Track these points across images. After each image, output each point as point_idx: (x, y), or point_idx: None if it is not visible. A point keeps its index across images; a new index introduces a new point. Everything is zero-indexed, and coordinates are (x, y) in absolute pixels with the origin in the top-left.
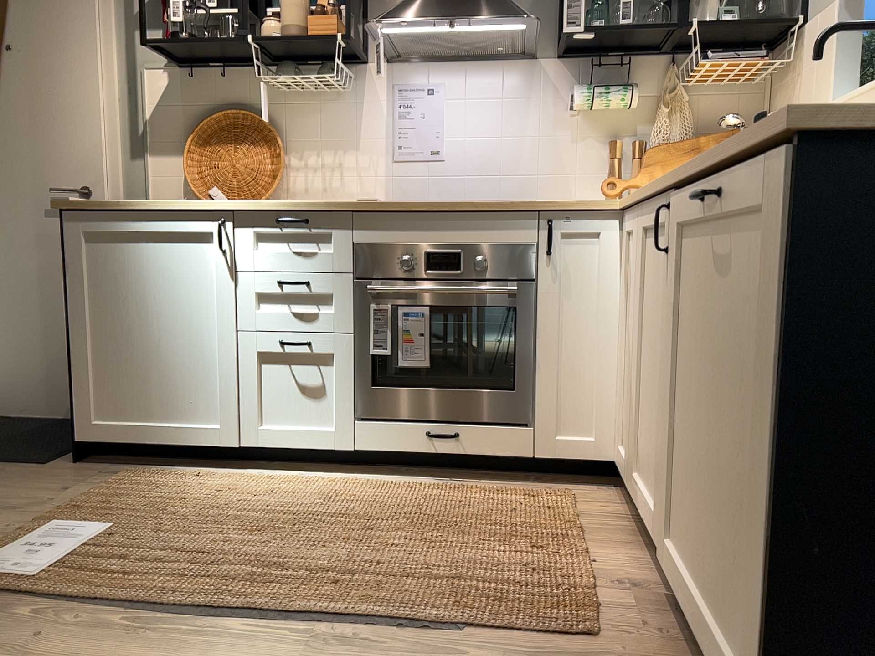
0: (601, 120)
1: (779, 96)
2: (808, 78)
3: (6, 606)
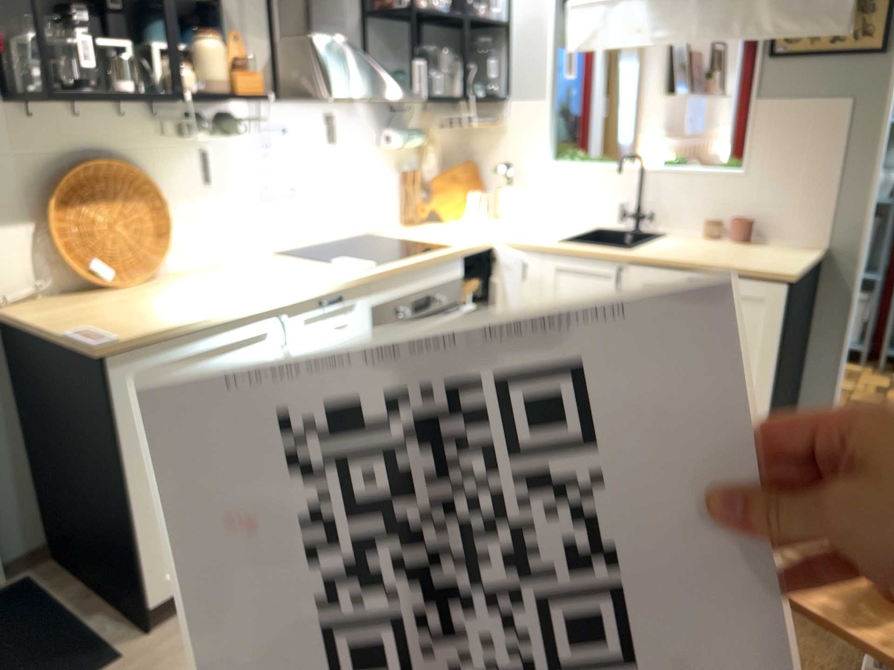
0: (393, 152)
1: (485, 137)
2: (520, 138)
3: None
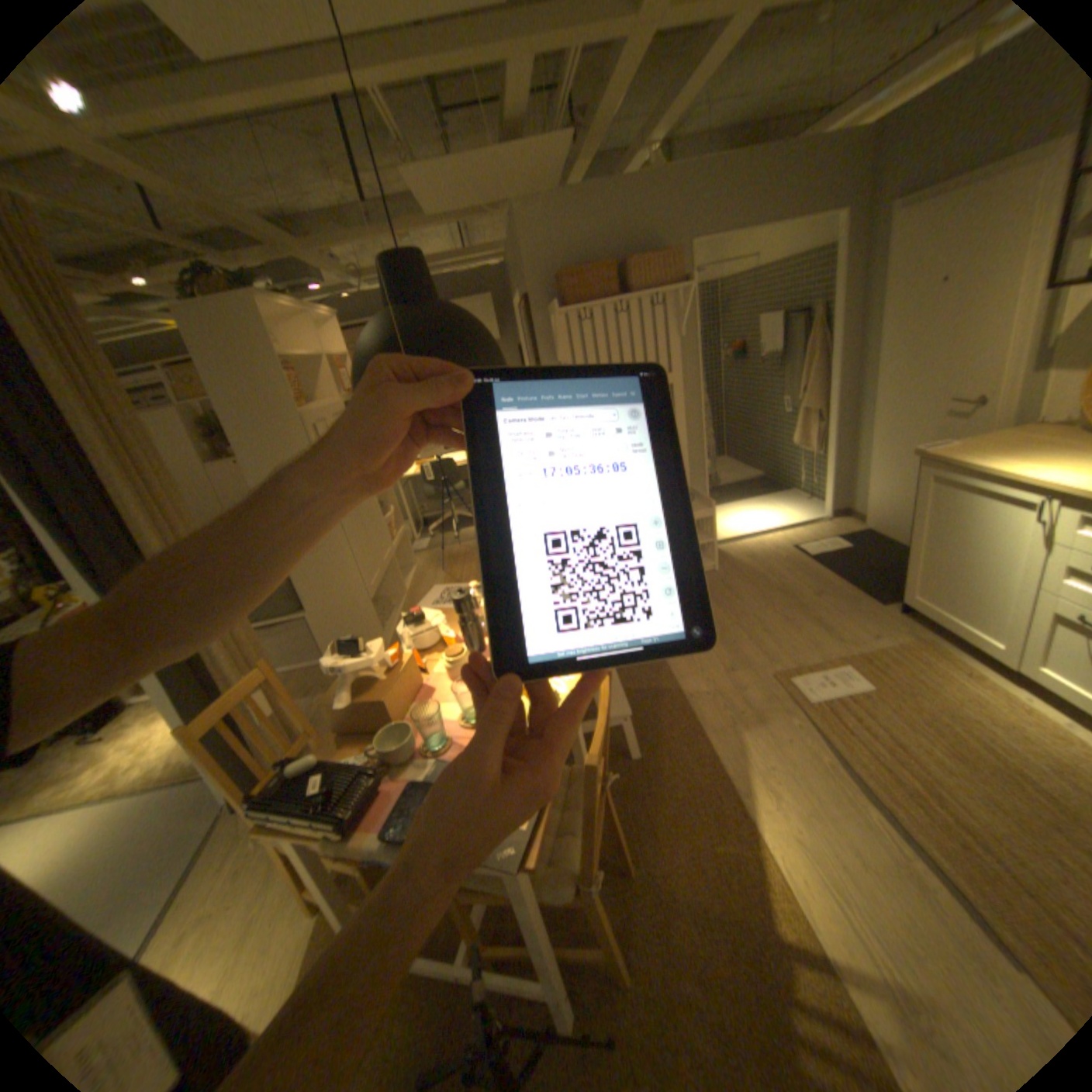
0: None
1: None
2: None
3: (795, 709)
